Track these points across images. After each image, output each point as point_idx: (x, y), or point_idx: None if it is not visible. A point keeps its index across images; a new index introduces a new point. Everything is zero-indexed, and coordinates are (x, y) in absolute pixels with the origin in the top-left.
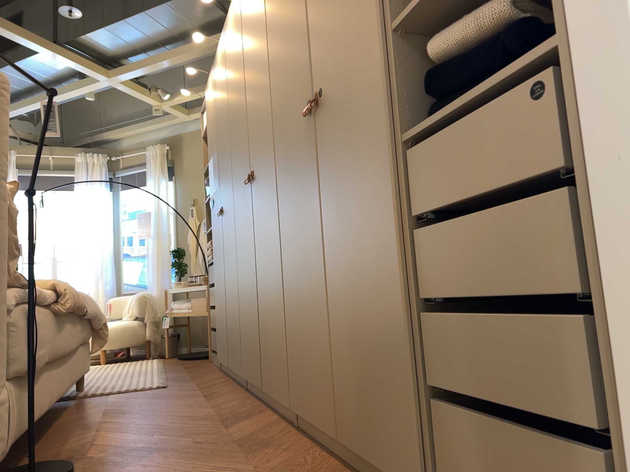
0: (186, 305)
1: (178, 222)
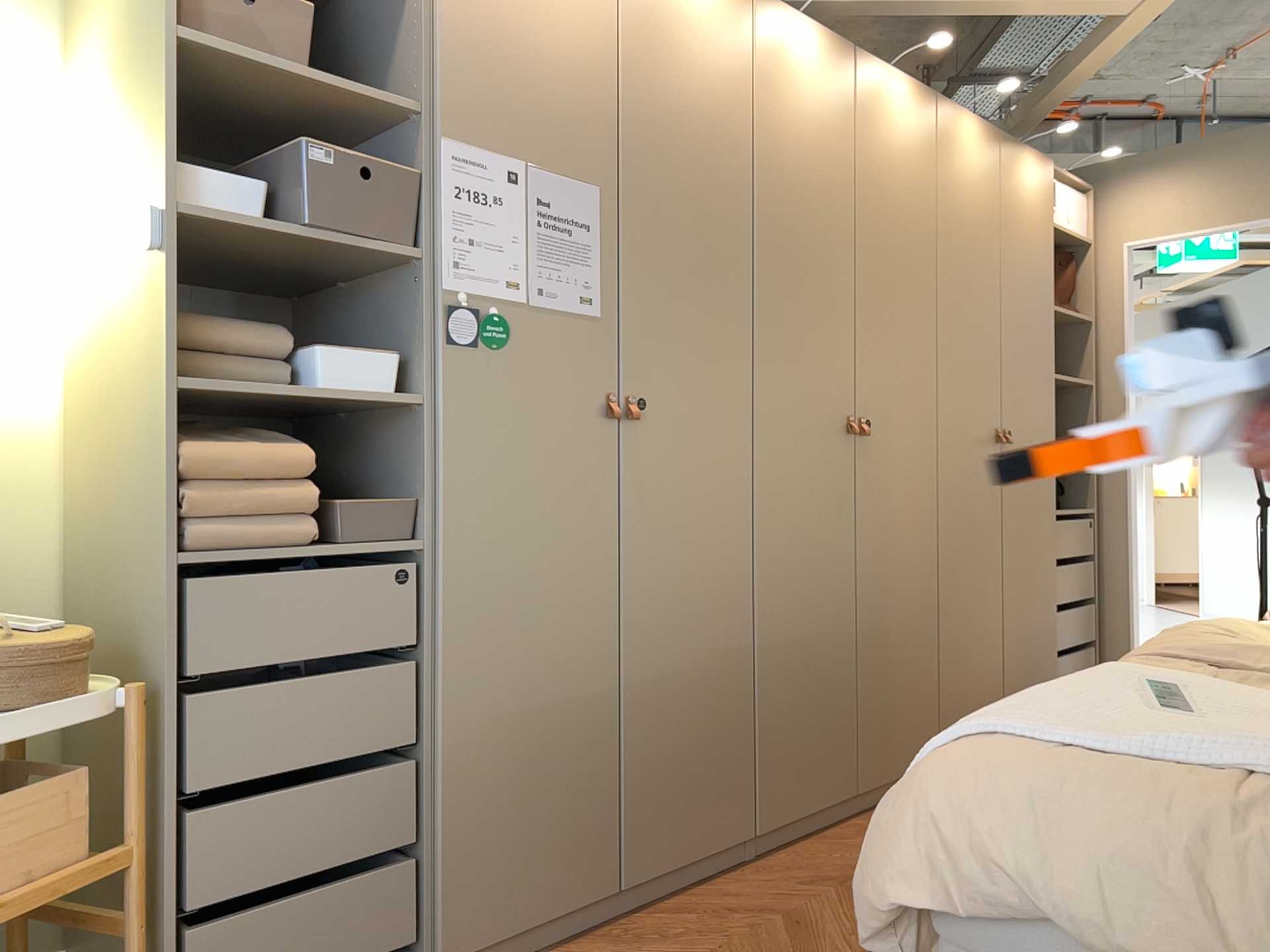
0: None
1: None
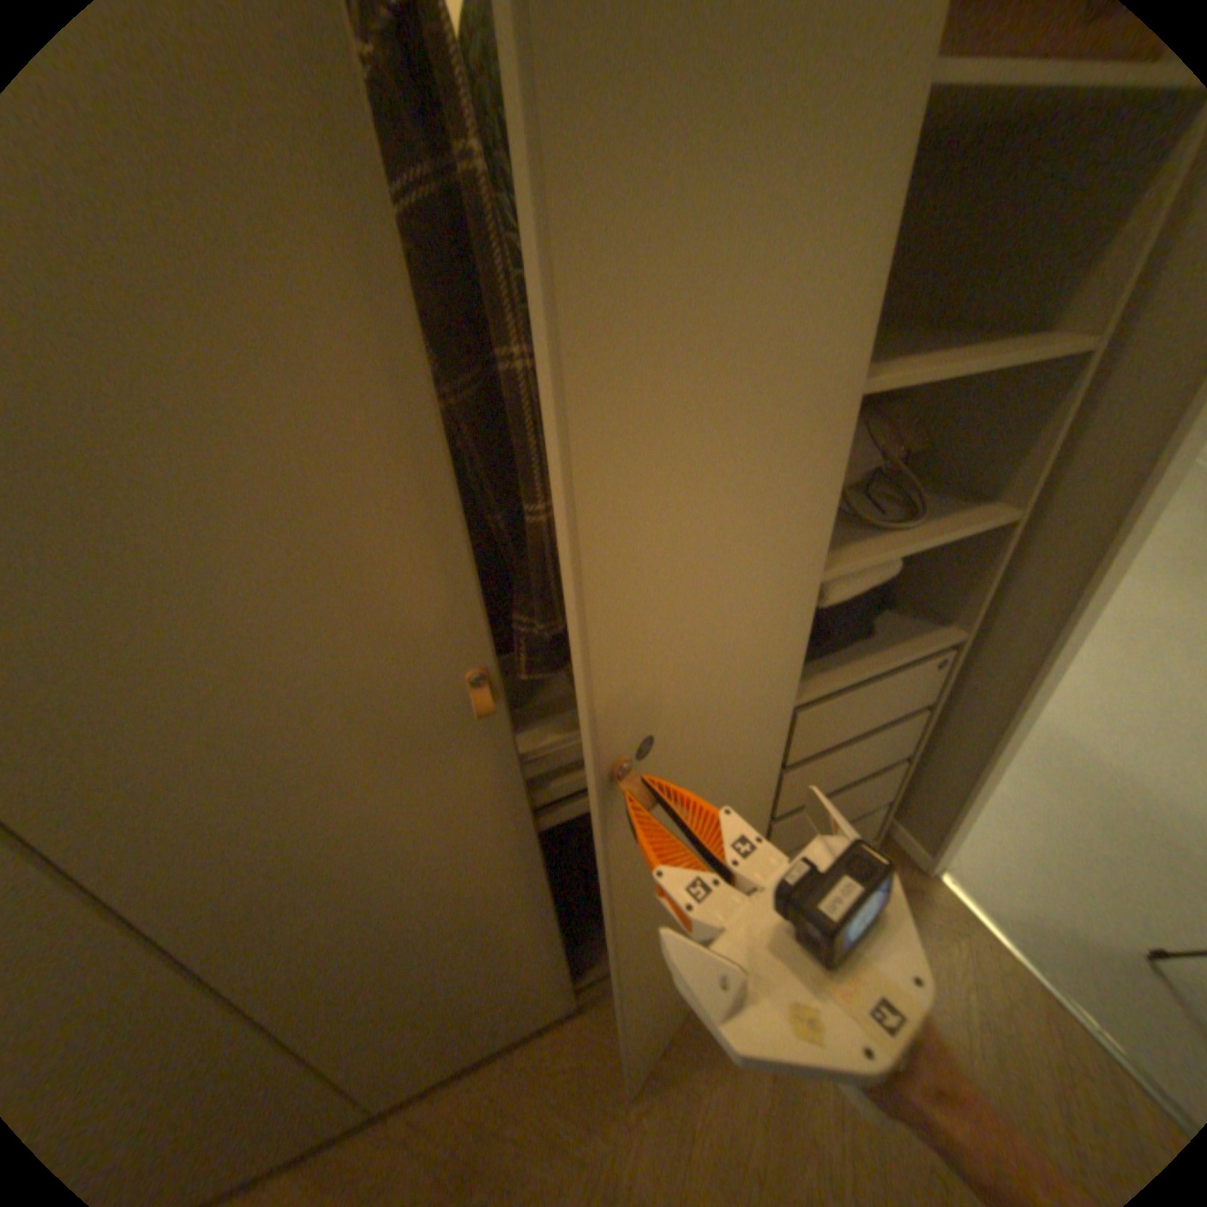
0: None
1: None
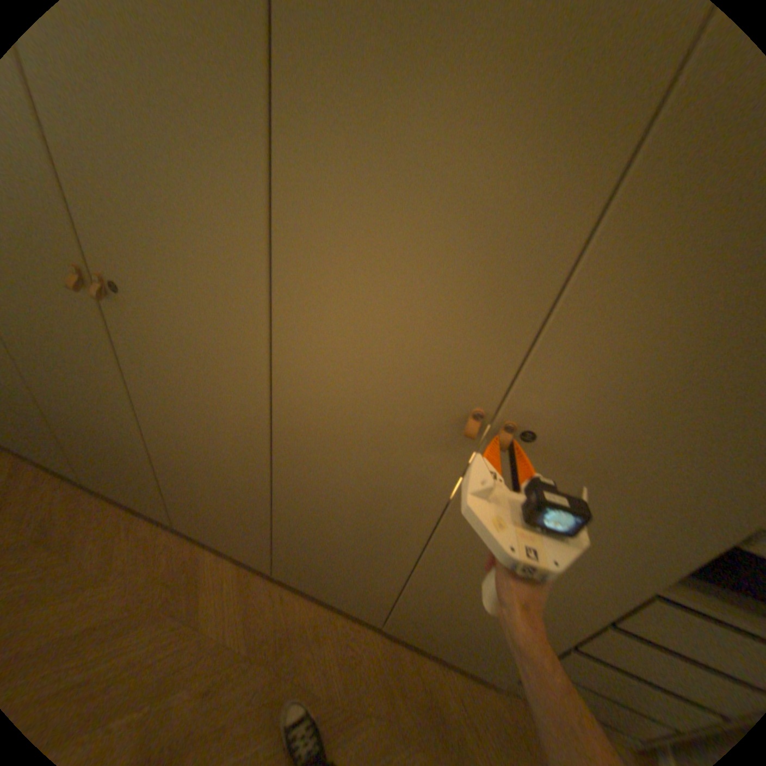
0: None
1: None
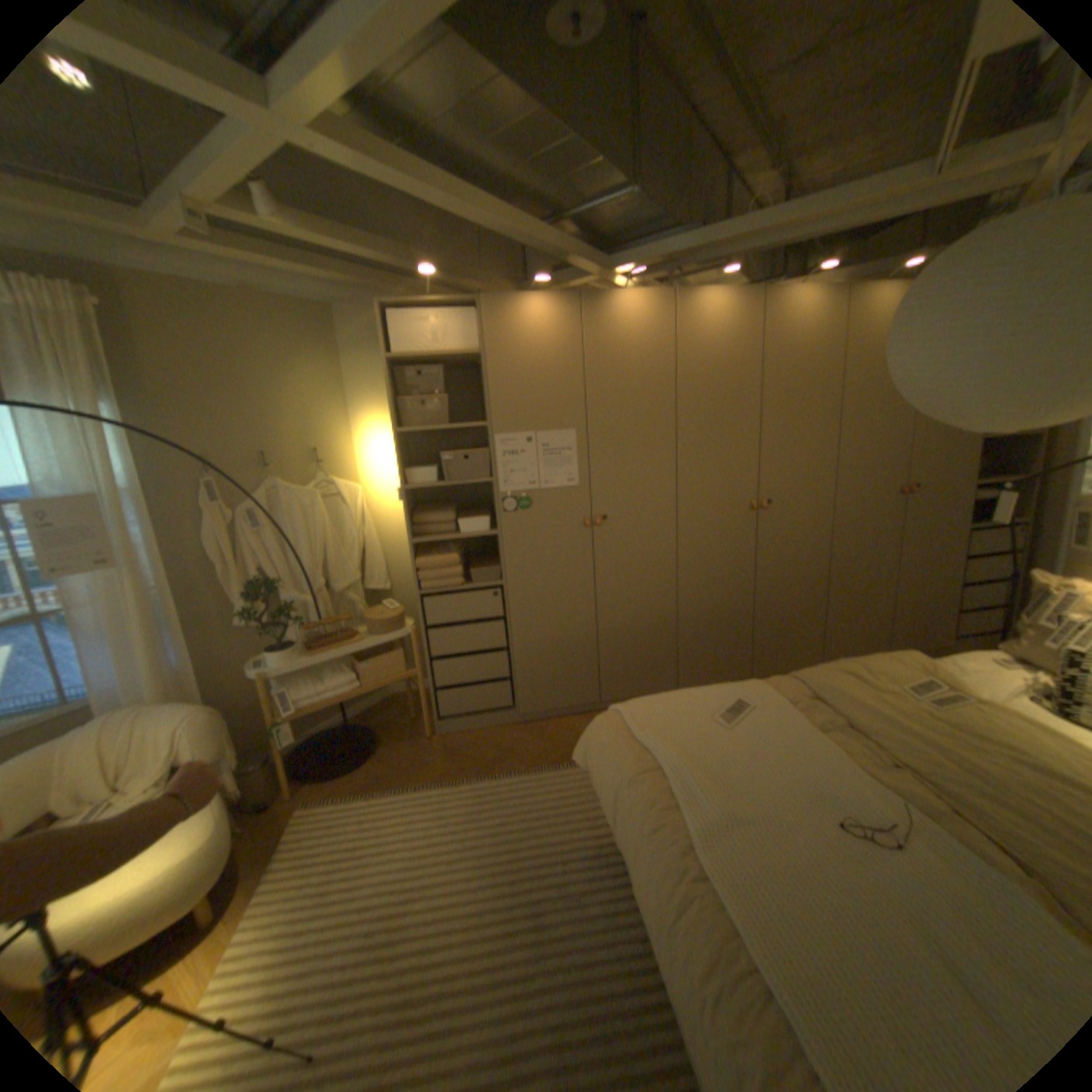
0: (332, 687)
1: (142, 515)
